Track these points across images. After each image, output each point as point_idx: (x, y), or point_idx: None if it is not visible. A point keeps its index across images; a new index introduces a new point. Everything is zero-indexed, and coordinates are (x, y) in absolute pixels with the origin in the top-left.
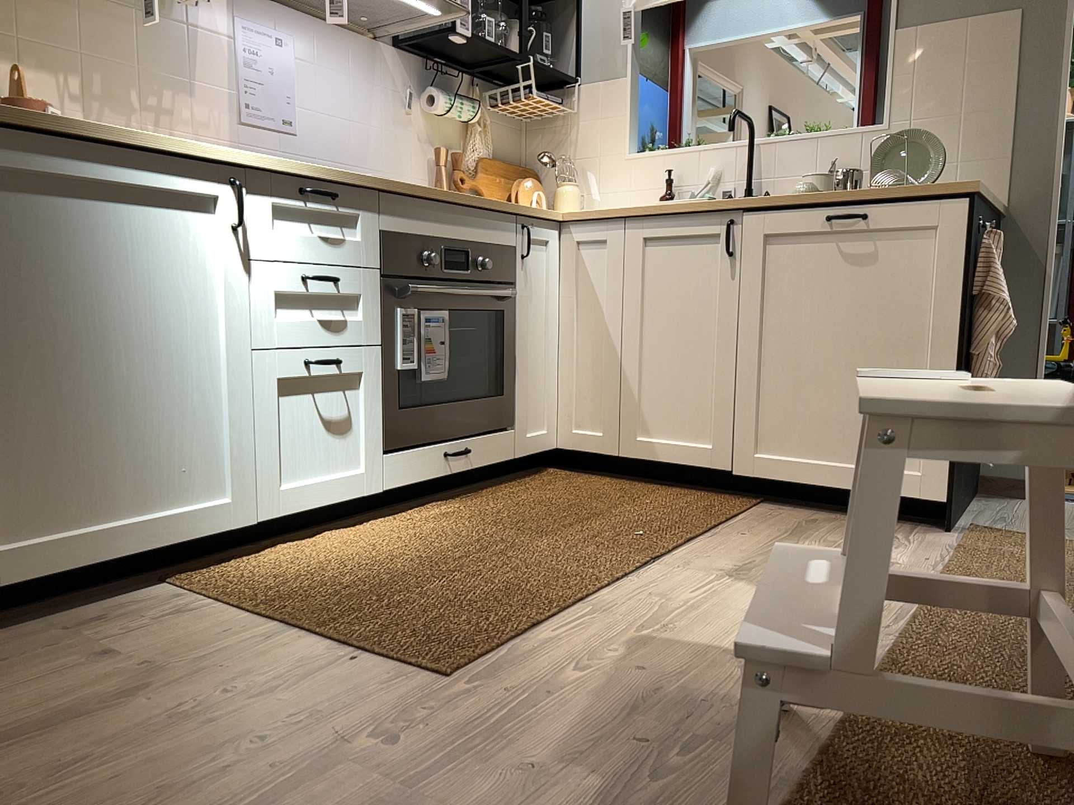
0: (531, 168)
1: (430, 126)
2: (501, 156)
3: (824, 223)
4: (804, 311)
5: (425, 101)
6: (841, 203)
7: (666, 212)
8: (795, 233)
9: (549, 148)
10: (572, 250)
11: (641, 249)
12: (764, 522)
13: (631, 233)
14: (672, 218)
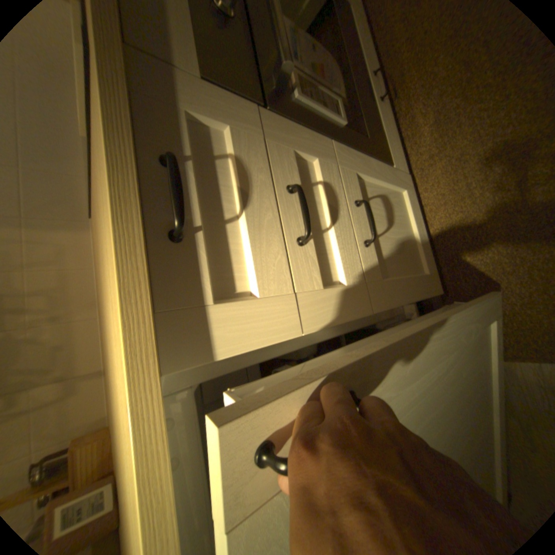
0: None
1: None
2: None
3: None
4: None
5: None
6: None
7: None
8: None
9: None
10: None
11: None
12: None
13: None
14: None
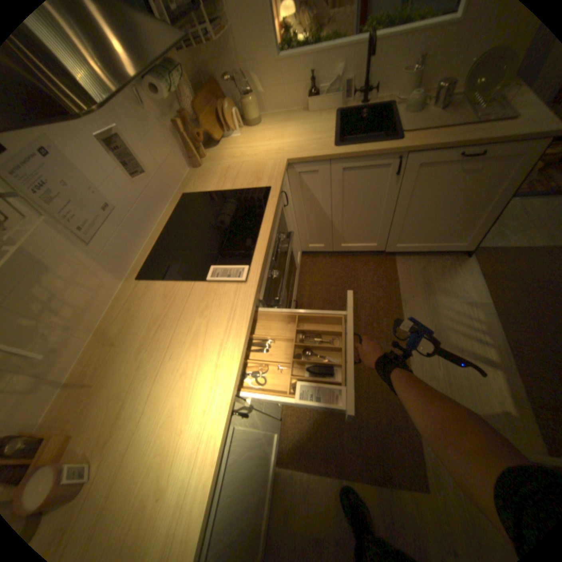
0: (206, 73)
1: (154, 101)
2: (189, 78)
3: (460, 155)
4: (433, 195)
5: (148, 90)
6: (476, 144)
7: (359, 154)
8: (439, 160)
9: (213, 54)
10: (296, 177)
11: (341, 173)
12: (415, 284)
13: (334, 166)
14: (362, 156)
